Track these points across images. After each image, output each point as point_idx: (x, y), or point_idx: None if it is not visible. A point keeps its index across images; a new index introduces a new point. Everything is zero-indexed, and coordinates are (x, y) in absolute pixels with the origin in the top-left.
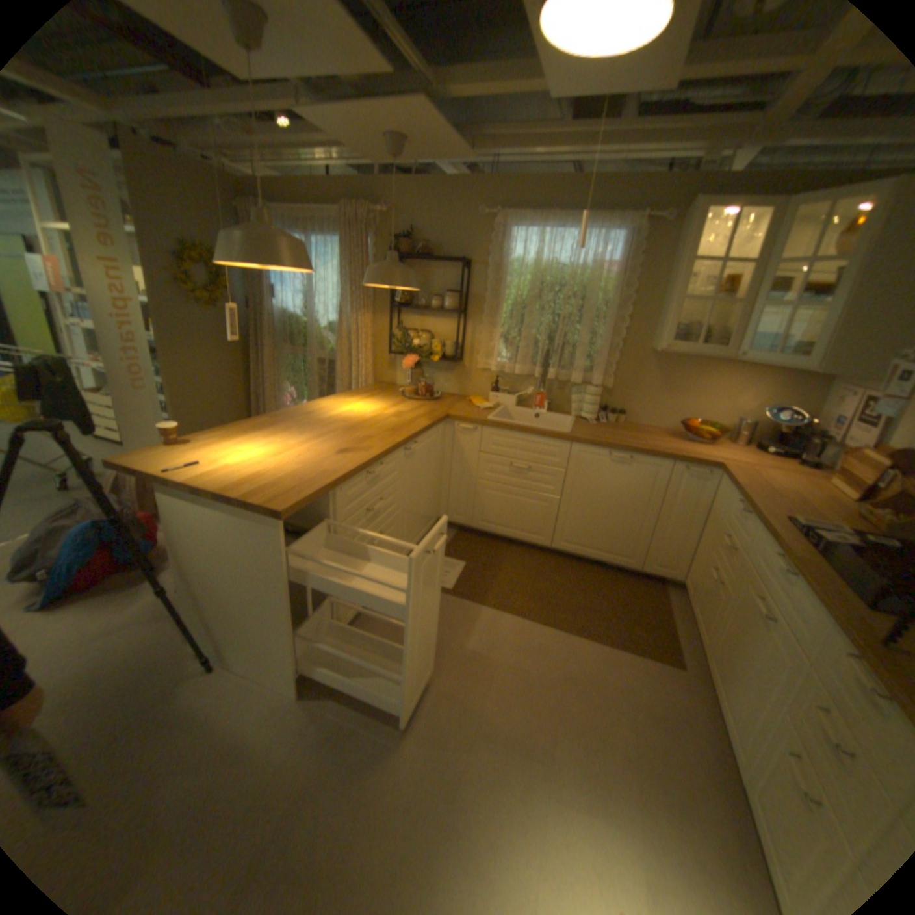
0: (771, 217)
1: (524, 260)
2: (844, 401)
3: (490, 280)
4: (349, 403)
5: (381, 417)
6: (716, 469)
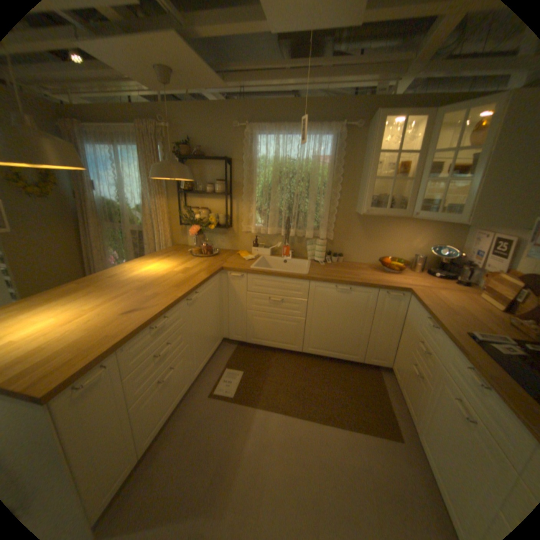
0: (426, 122)
1: (267, 157)
2: (480, 240)
3: (245, 171)
4: (149, 264)
5: (170, 274)
6: (407, 292)
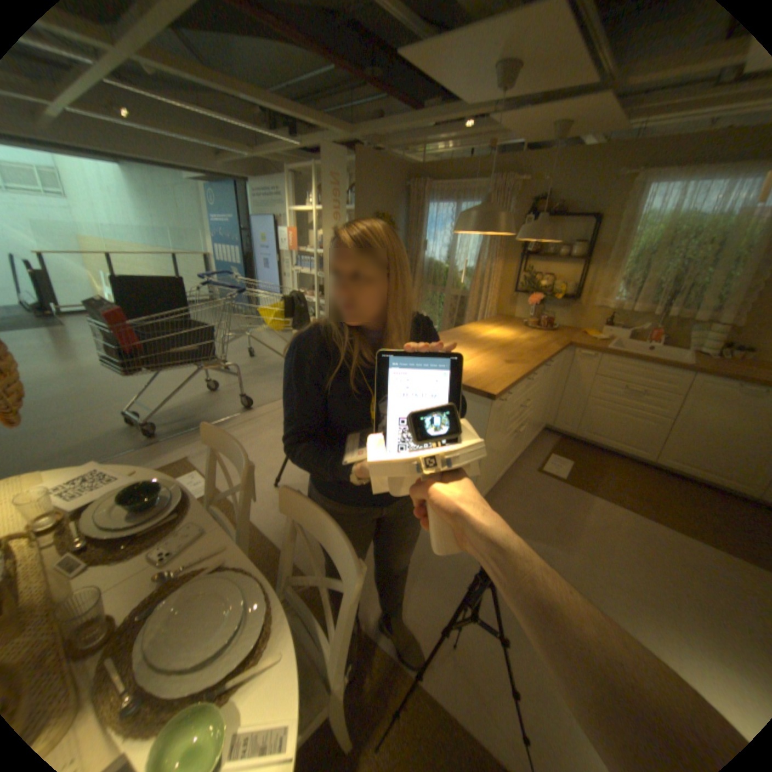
0: None
1: (660, 211)
2: None
3: (620, 230)
4: (488, 329)
5: (518, 340)
6: None
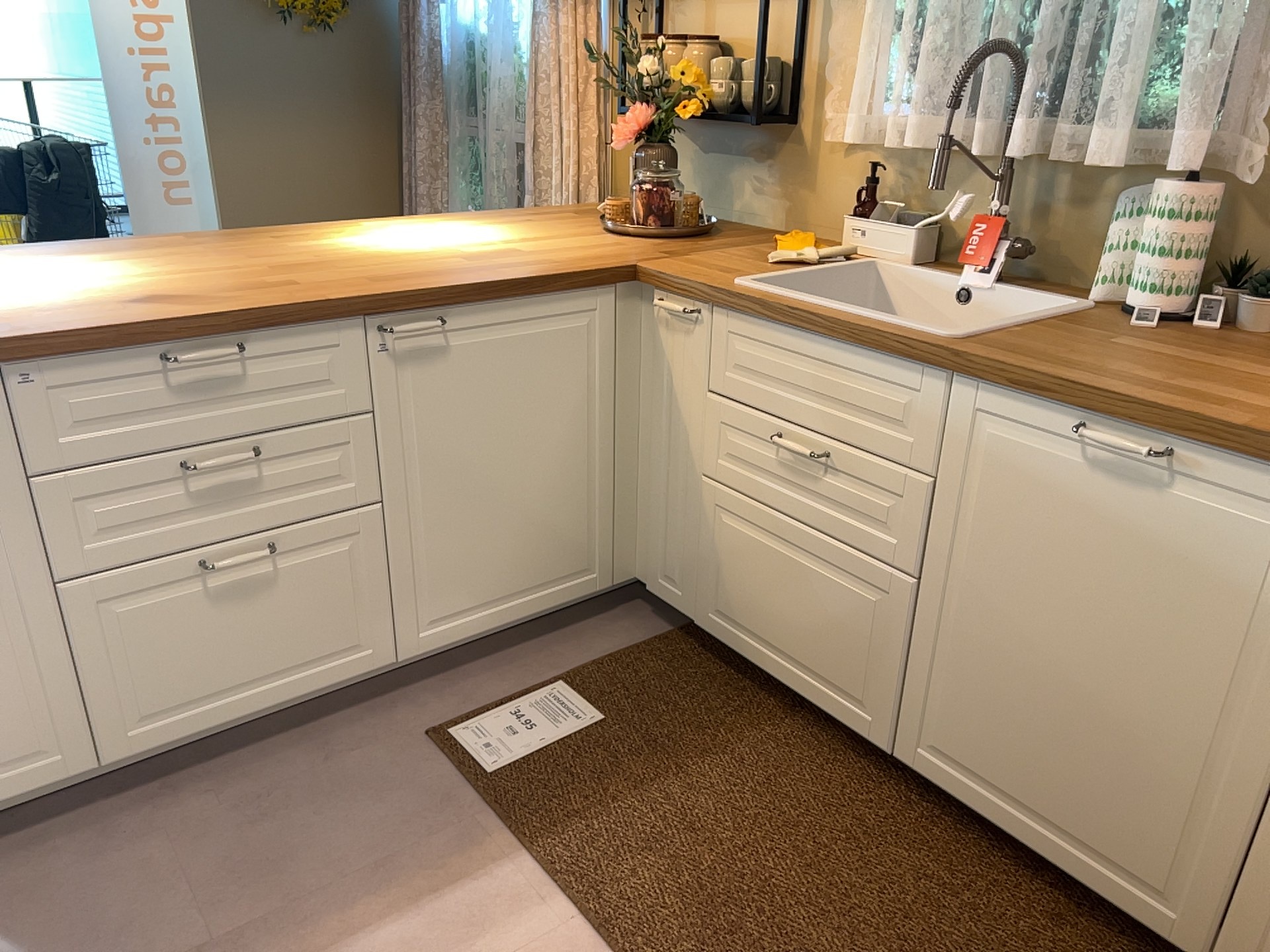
0: None
1: None
2: None
3: None
4: (434, 228)
5: (434, 254)
6: None
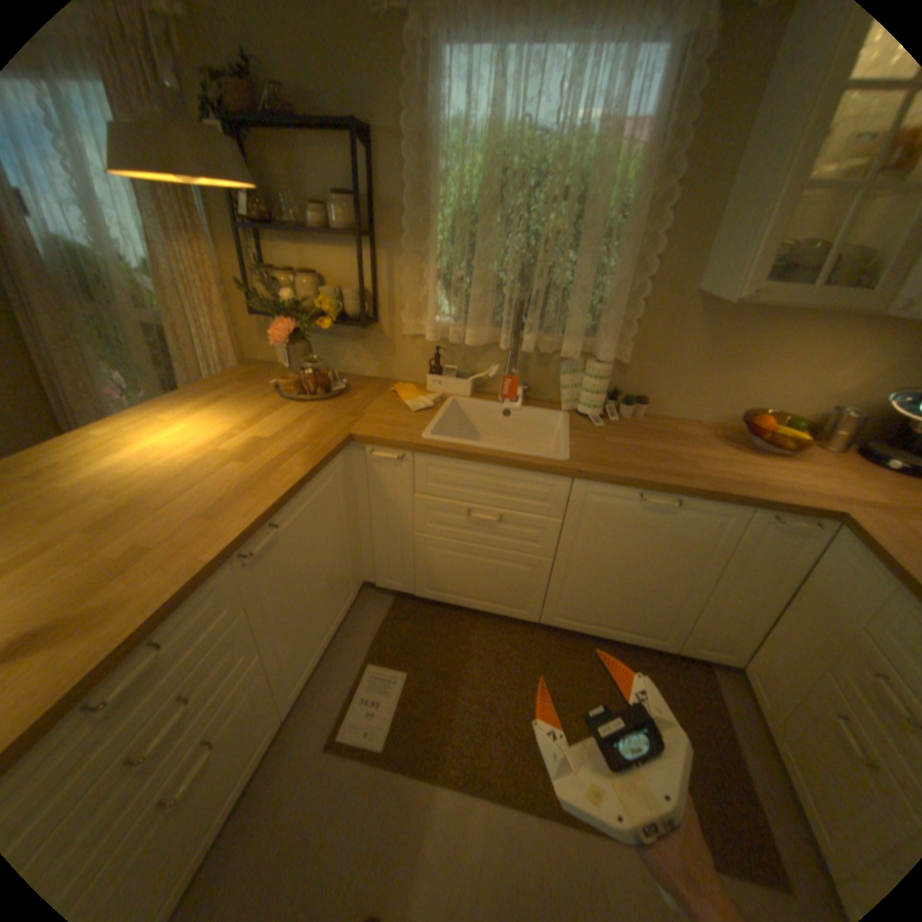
0: None
1: (469, 118)
2: None
3: (407, 166)
4: (162, 424)
5: (208, 462)
6: (833, 522)
